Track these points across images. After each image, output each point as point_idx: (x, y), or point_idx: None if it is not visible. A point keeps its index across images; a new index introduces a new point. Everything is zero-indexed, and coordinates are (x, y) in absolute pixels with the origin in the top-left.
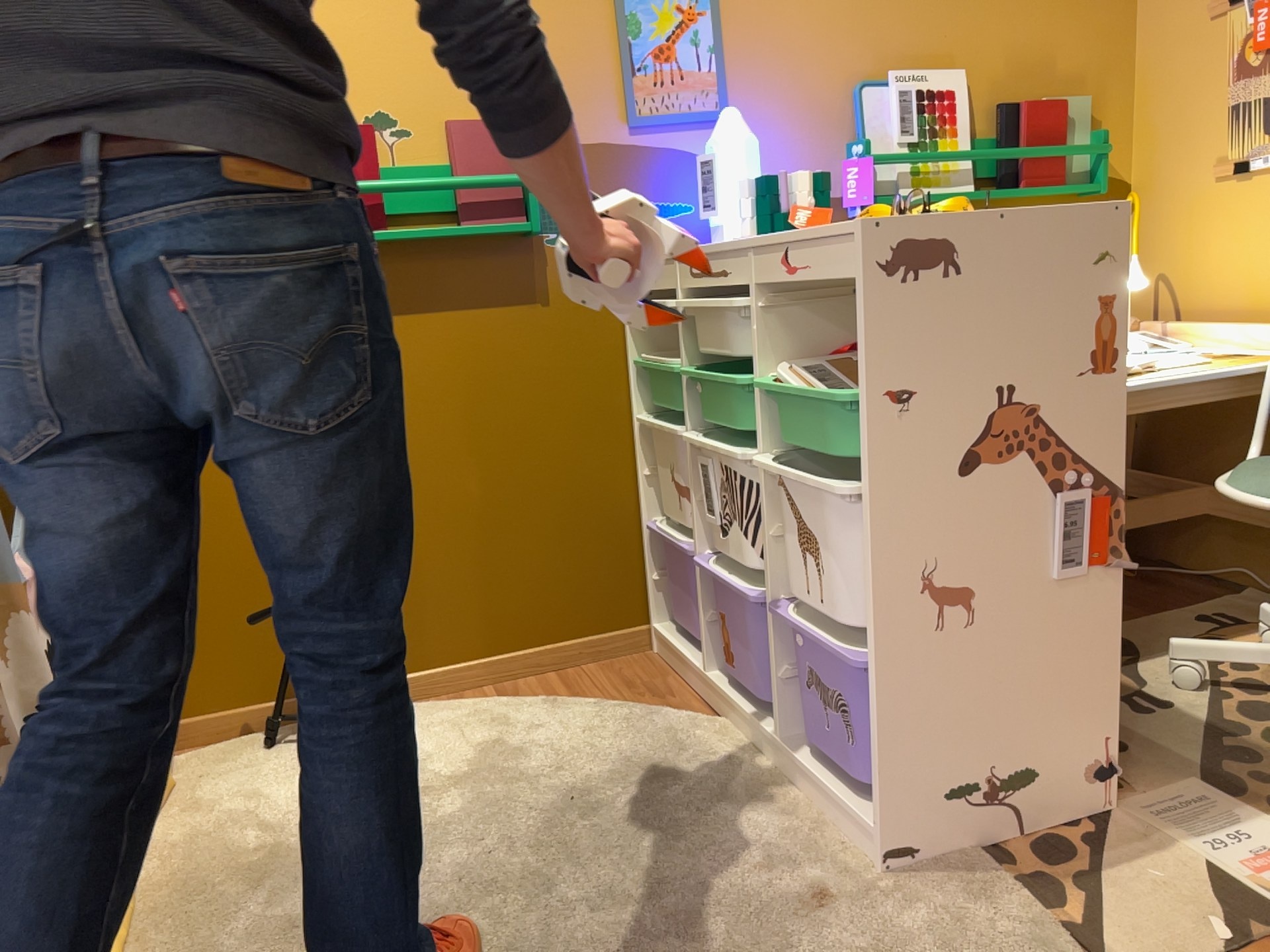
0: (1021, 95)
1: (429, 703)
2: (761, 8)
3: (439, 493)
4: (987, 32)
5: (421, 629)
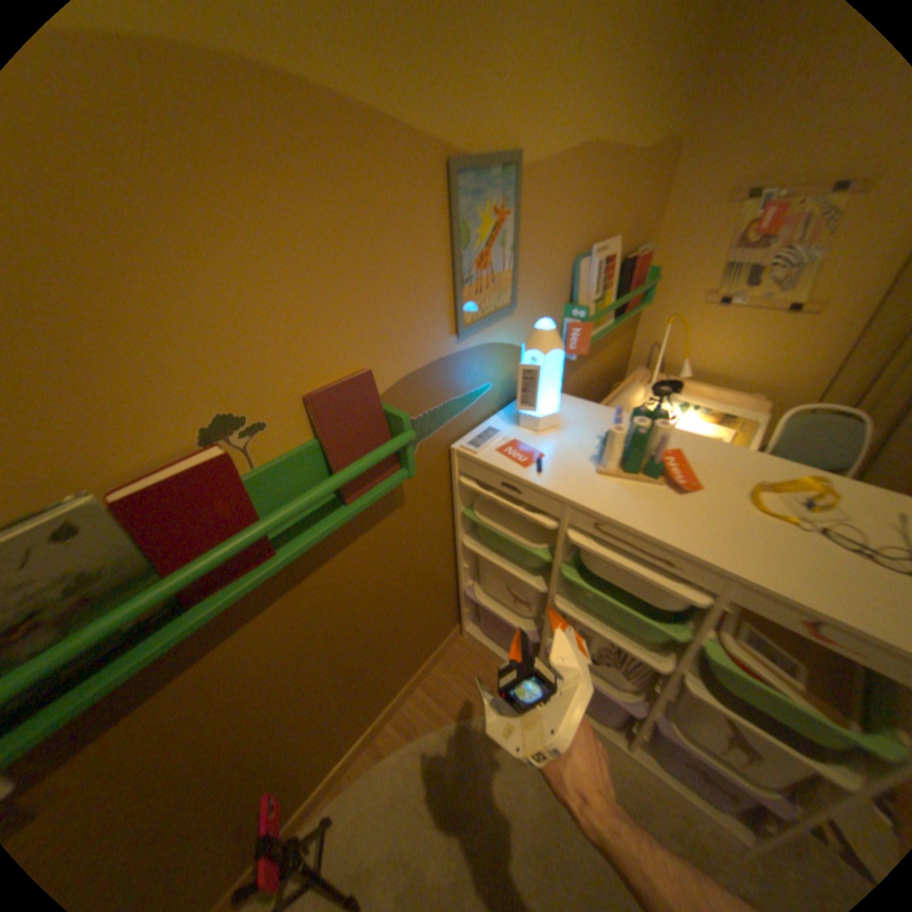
0: (631, 244)
1: (364, 774)
2: (542, 196)
3: (344, 669)
4: (631, 200)
5: (344, 738)
